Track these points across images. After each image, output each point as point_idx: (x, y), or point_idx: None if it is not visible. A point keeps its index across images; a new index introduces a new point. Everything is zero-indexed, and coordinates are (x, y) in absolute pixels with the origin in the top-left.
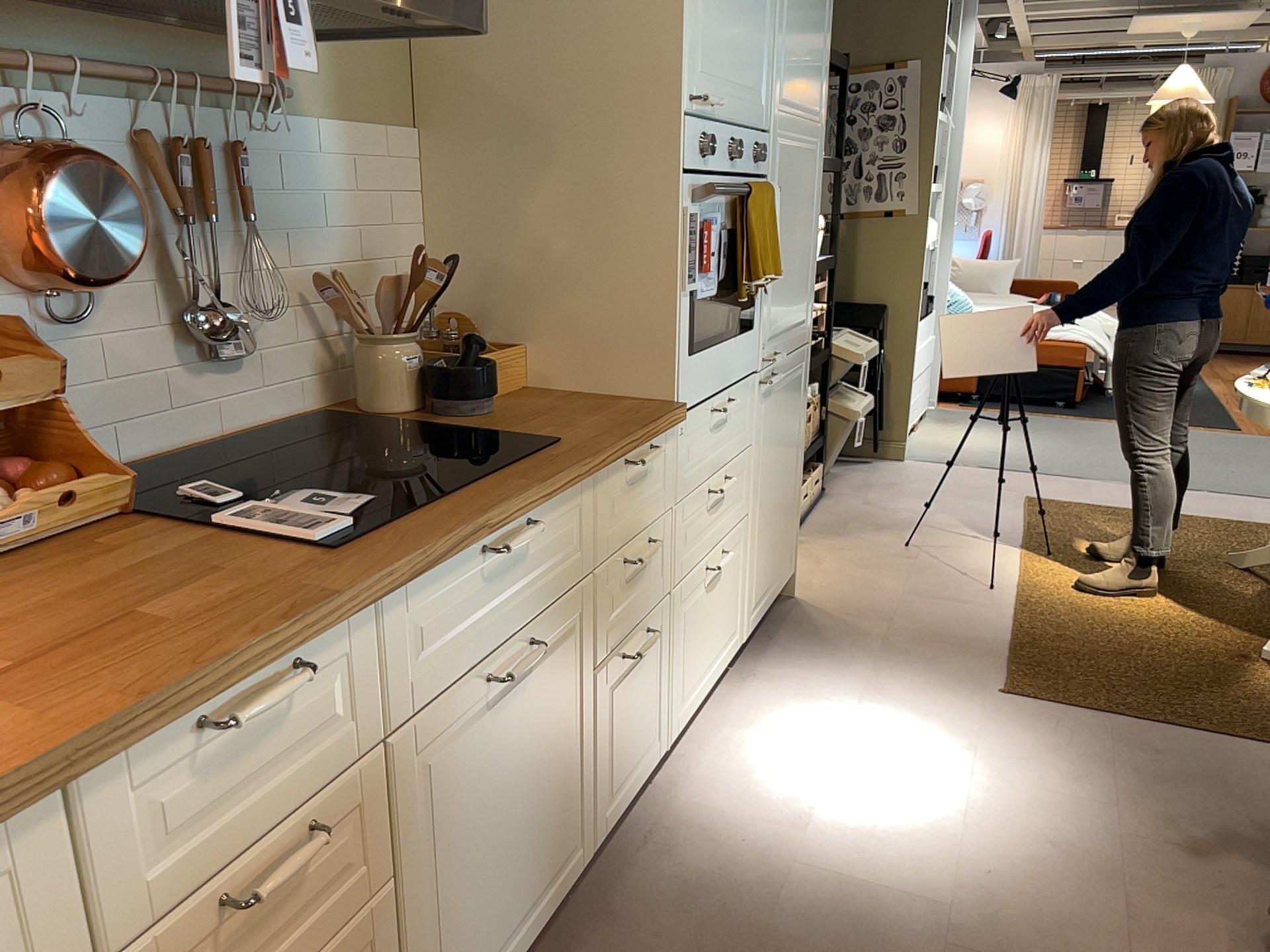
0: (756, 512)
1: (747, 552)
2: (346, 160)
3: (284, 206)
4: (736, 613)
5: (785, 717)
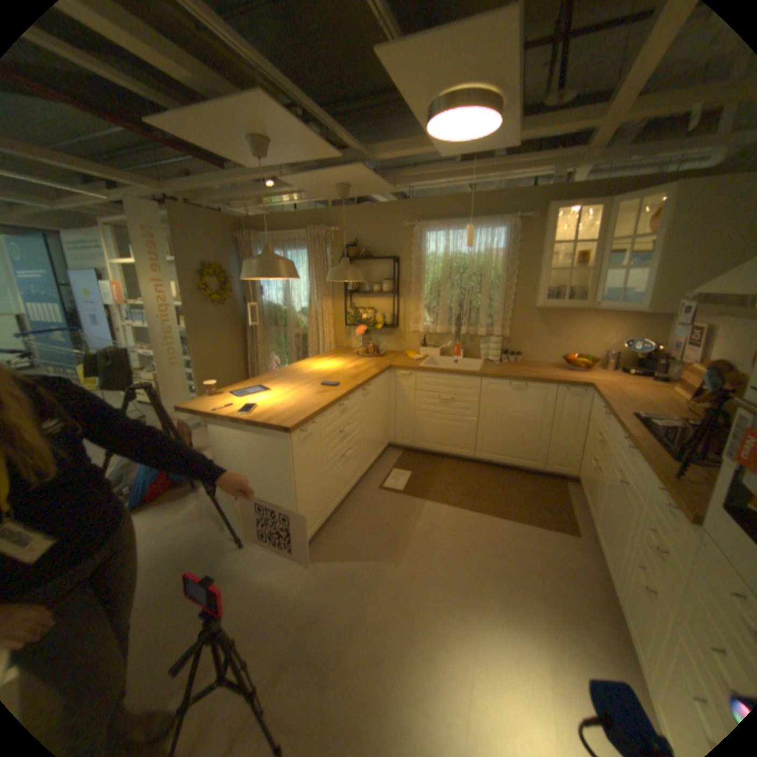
0: None
1: None
2: None
3: None
4: None
5: None
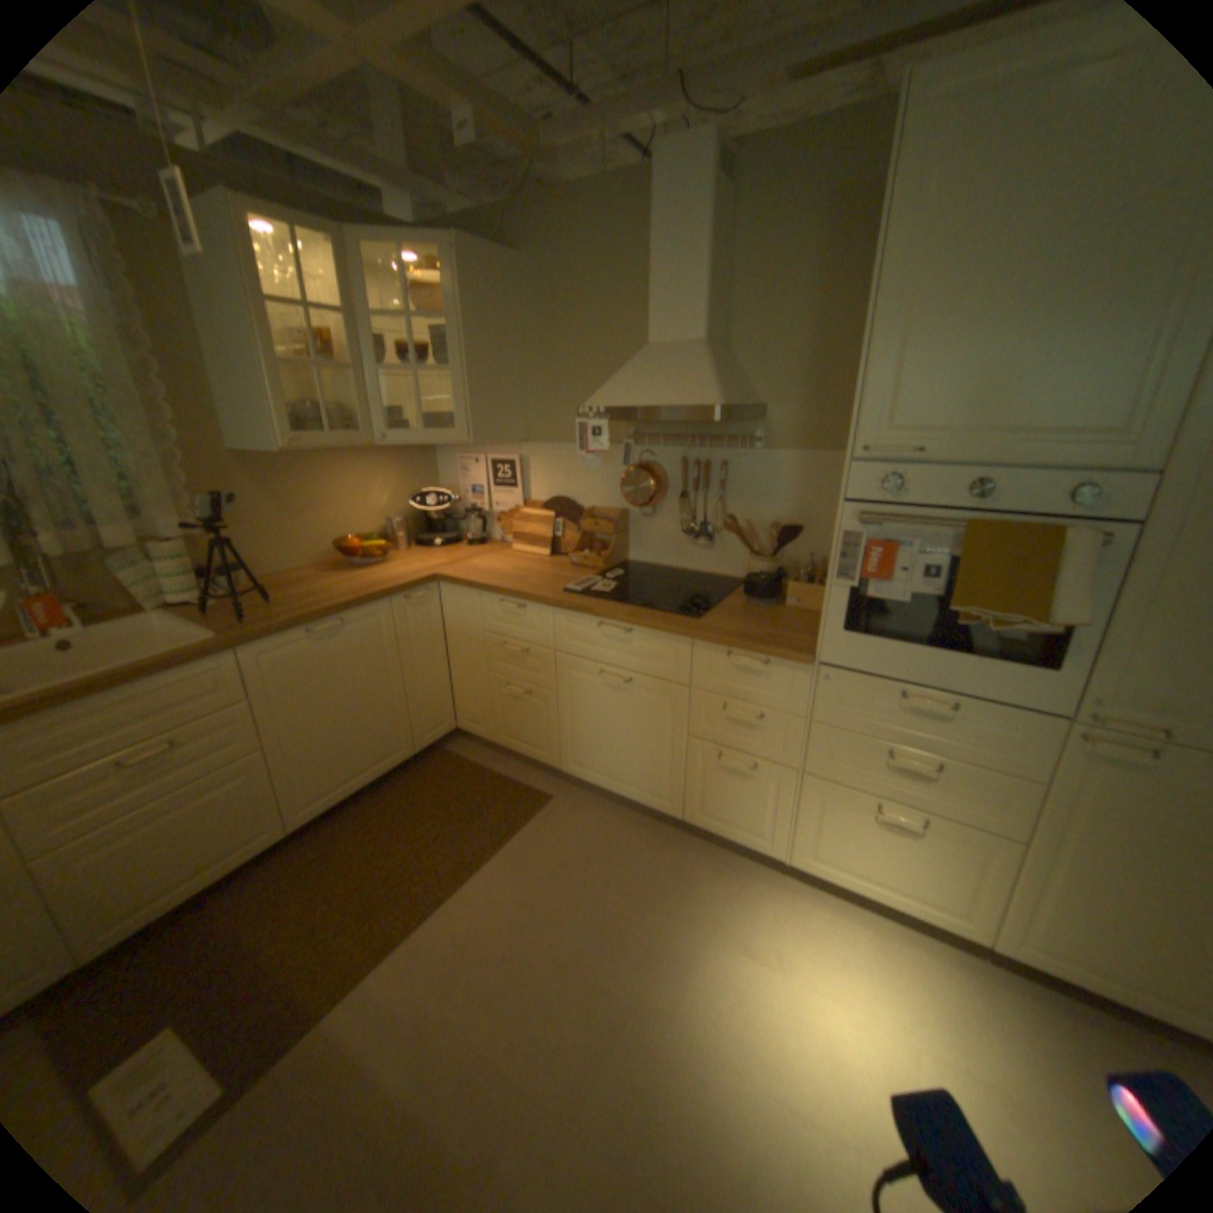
0: (1059, 863)
1: (1020, 880)
2: (794, 467)
3: (746, 486)
4: (967, 904)
5: (908, 990)
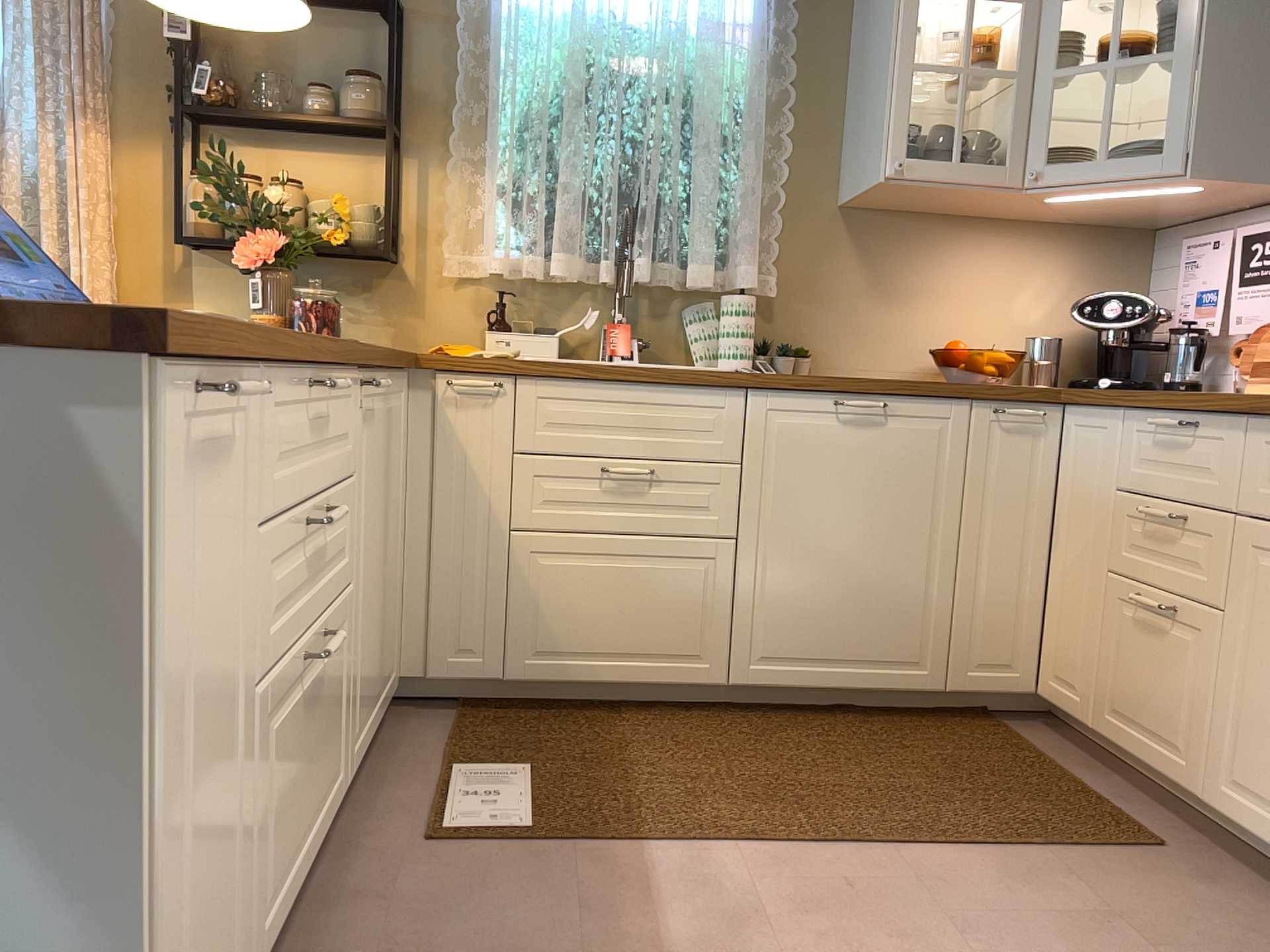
0: None
1: None
2: None
3: None
4: None
5: None
